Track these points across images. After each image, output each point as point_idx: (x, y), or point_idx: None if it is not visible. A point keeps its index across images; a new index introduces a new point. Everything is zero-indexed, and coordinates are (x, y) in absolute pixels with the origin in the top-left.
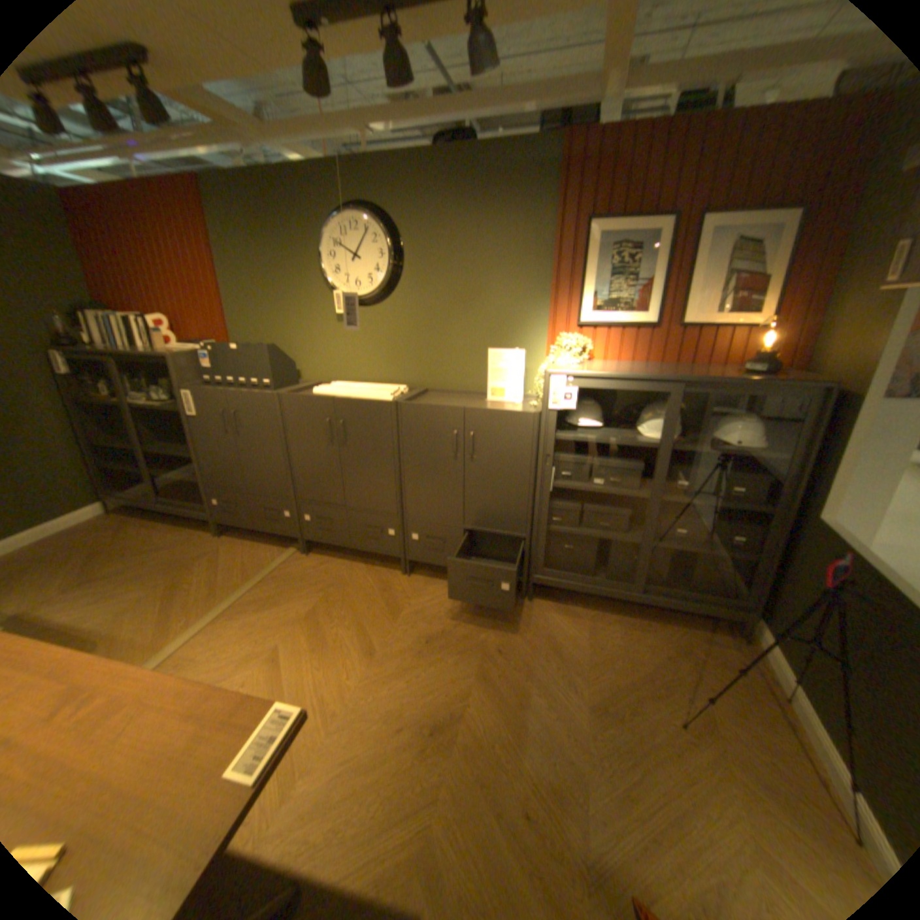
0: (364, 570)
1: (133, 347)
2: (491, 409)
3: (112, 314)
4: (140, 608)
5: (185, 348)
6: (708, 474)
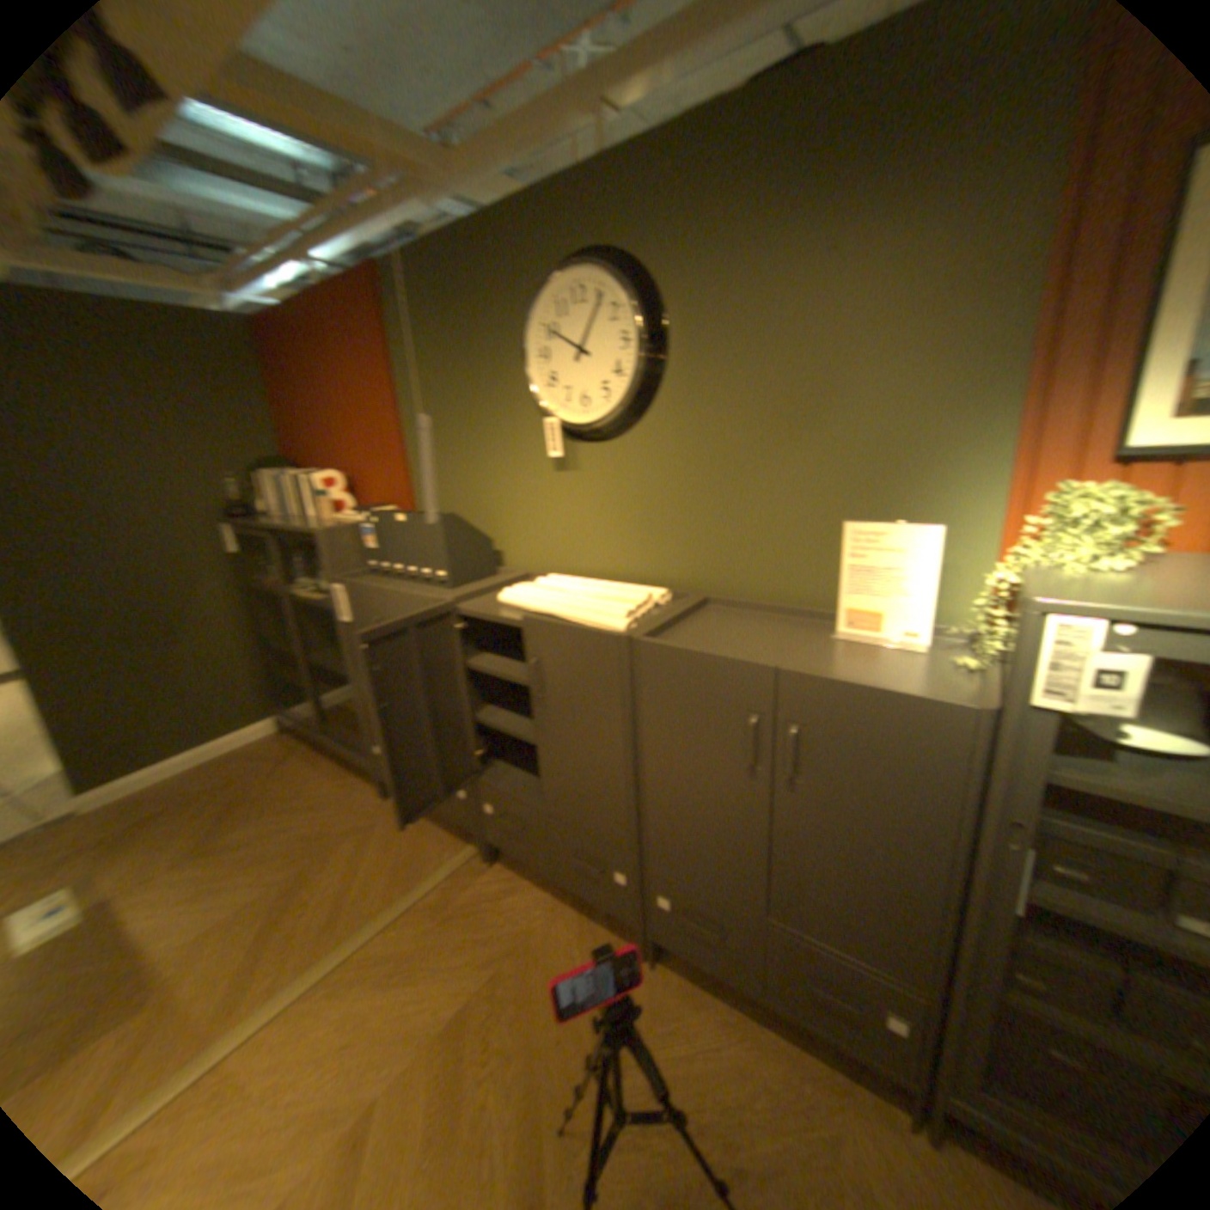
0: (574, 929)
1: (304, 517)
2: (849, 678)
3: (286, 473)
4: (234, 928)
5: (351, 519)
6: None
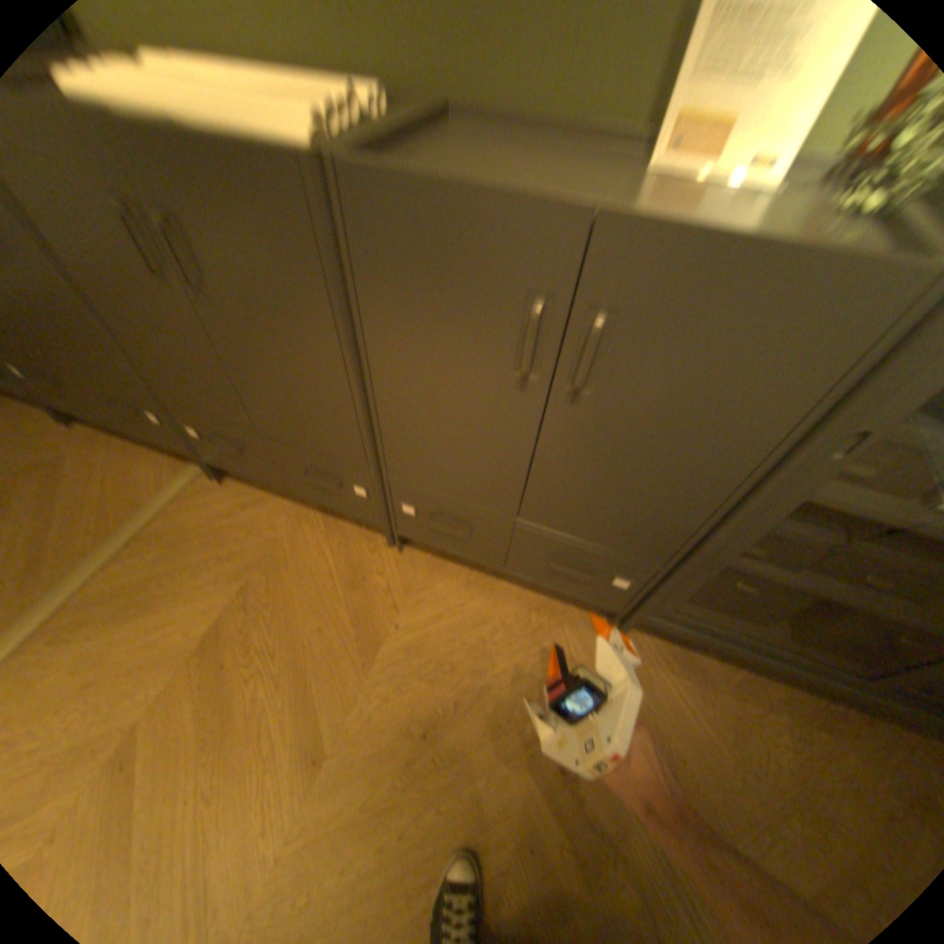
0: (320, 527)
1: None
2: (721, 220)
3: None
4: None
5: None
6: None
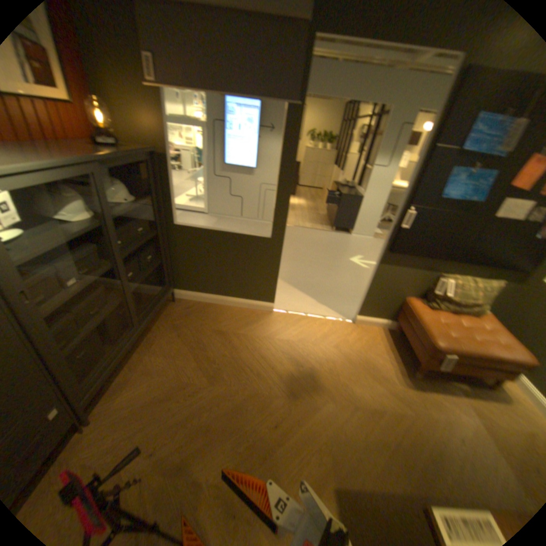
0: None
1: None
2: None
3: None
4: None
5: None
6: (124, 228)
